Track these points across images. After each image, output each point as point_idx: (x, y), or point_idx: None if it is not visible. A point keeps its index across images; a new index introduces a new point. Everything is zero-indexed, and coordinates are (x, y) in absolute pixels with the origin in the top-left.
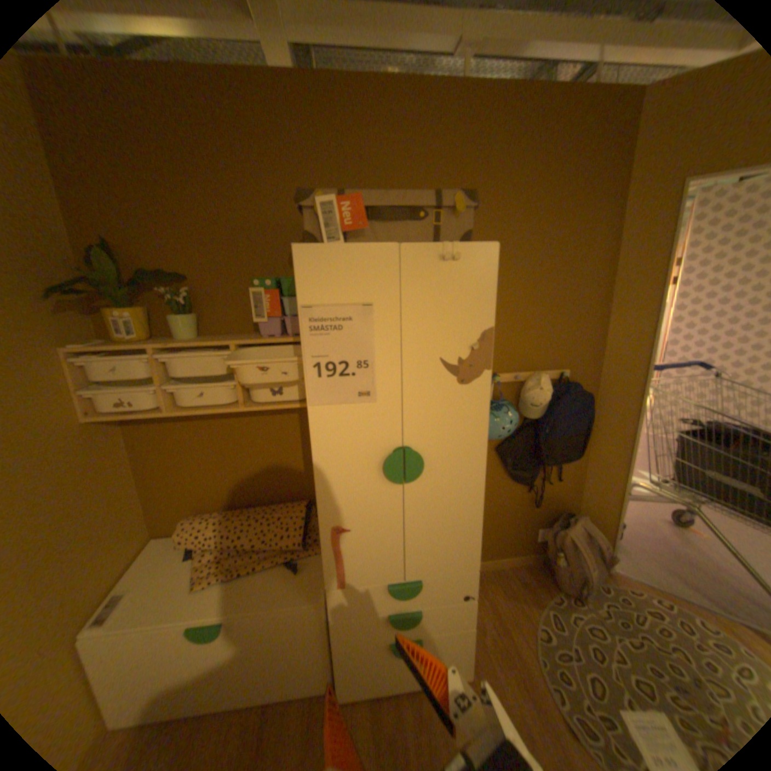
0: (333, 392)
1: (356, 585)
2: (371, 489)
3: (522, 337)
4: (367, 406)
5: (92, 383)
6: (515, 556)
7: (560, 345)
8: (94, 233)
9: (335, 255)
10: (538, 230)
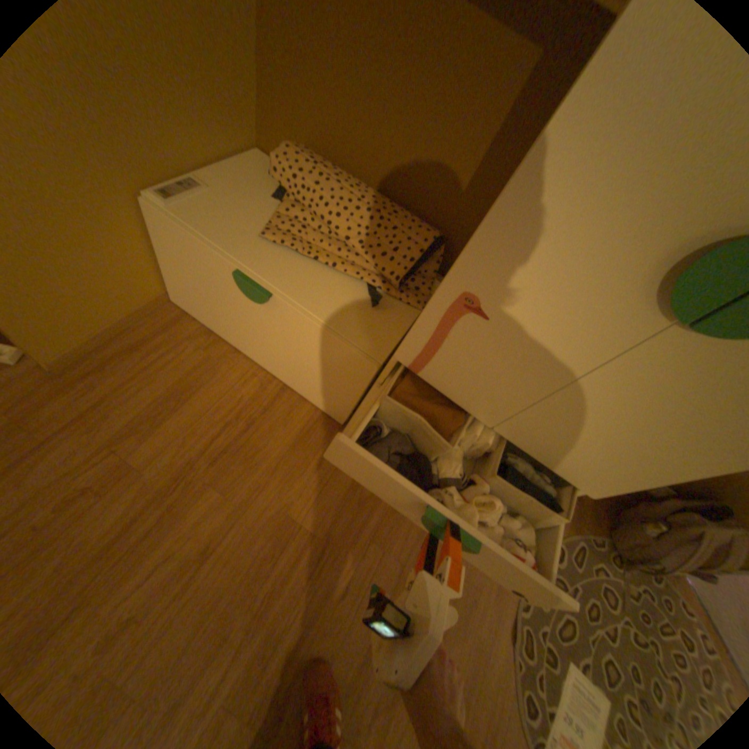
0: None
1: (433, 382)
2: (604, 281)
3: None
4: None
5: None
6: None
7: None
8: None
9: None
10: None
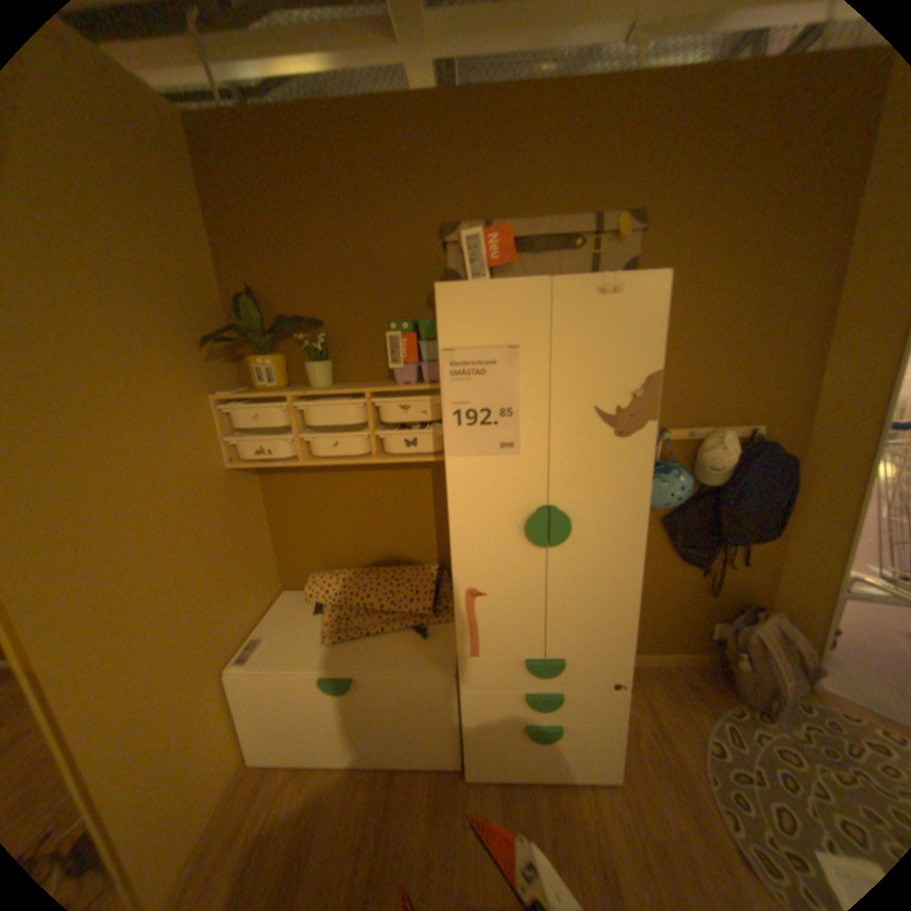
0: (472, 442)
1: (491, 654)
2: (510, 551)
3: (702, 385)
4: (509, 459)
5: (236, 430)
6: (683, 653)
7: (754, 395)
8: (240, 281)
9: (479, 293)
10: (729, 250)
